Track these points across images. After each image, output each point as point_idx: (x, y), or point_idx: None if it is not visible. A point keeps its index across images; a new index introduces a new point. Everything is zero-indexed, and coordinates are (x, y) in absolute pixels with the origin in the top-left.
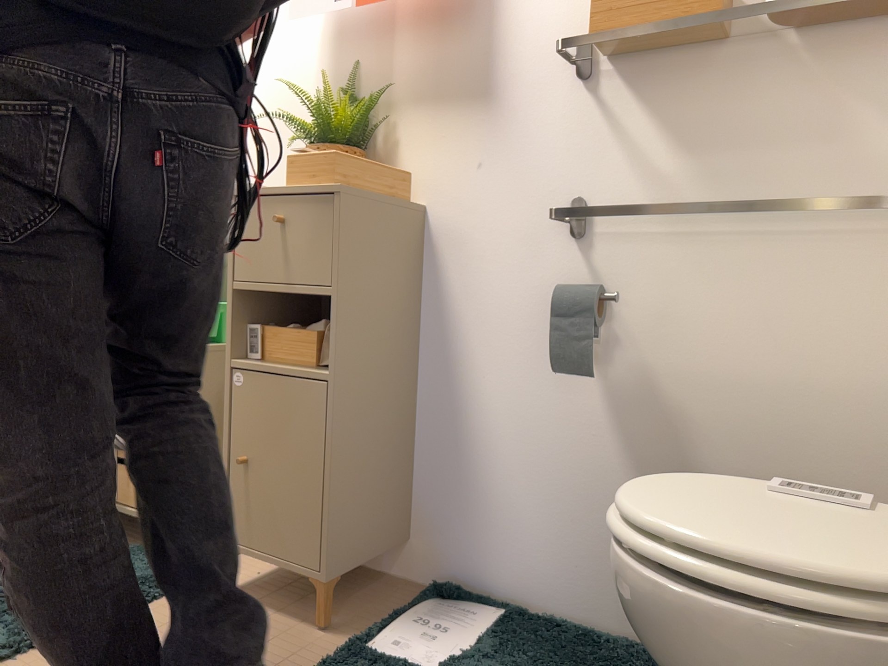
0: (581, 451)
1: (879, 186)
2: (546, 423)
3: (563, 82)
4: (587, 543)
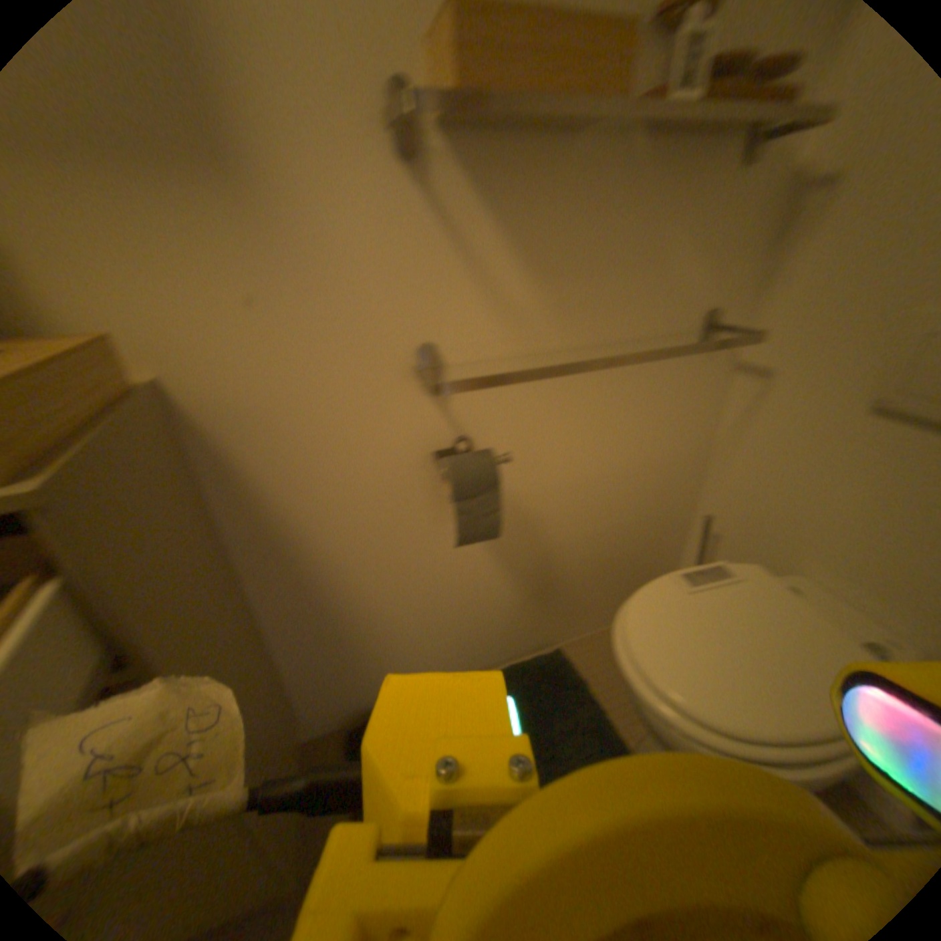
0: (469, 577)
1: (694, 308)
2: (434, 571)
3: (384, 149)
4: (482, 631)
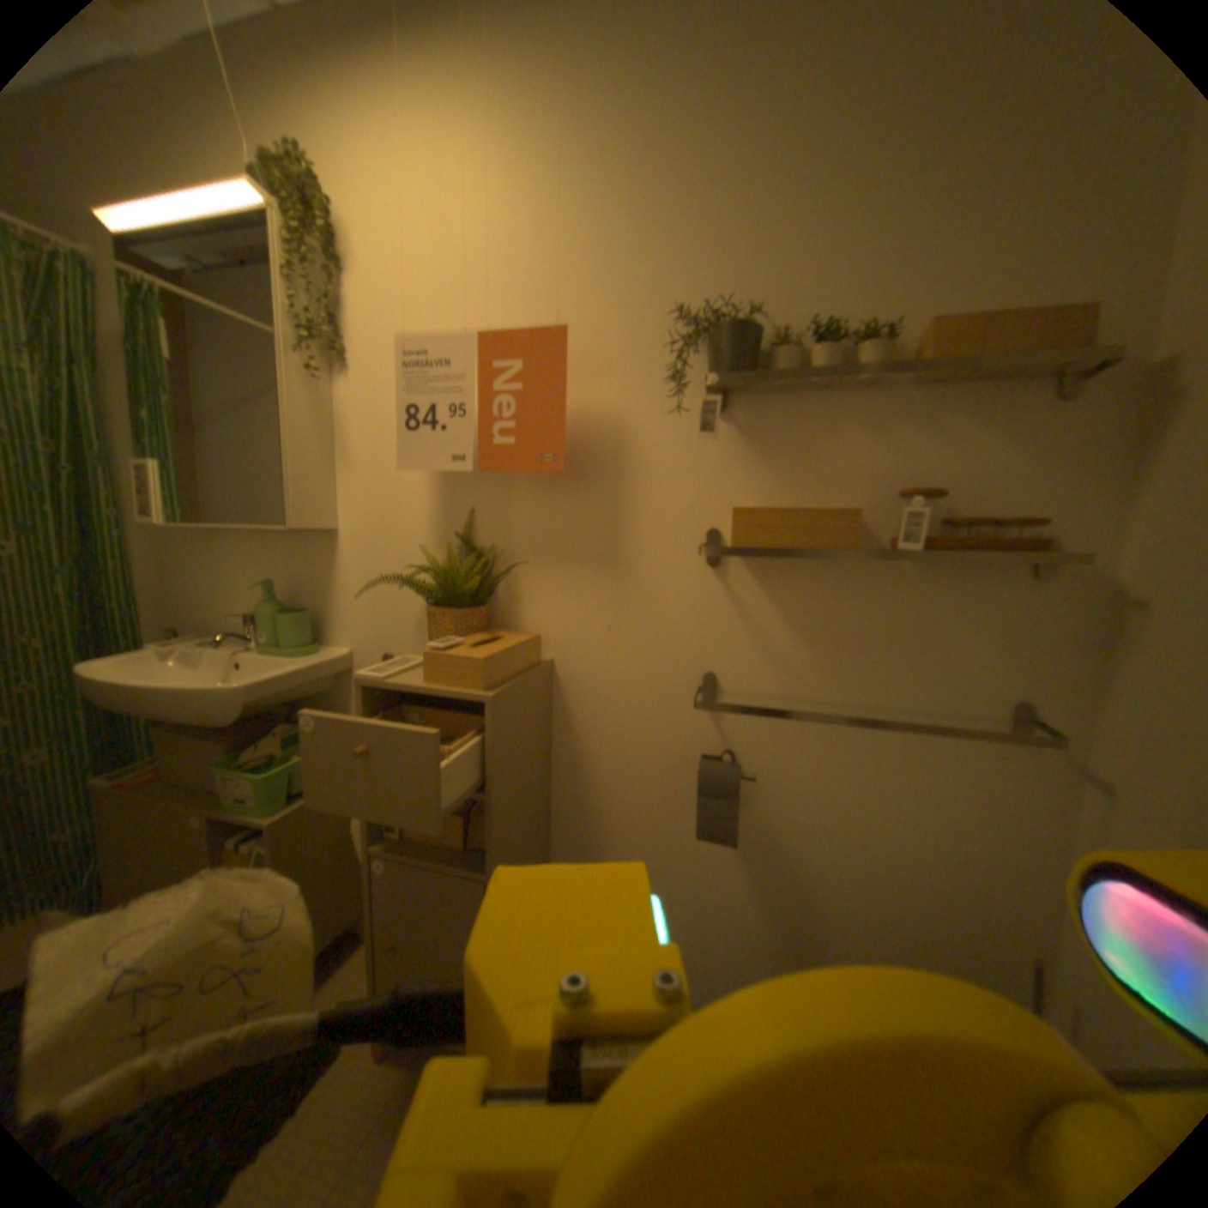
0: (715, 891)
1: (986, 696)
2: (682, 866)
3: (696, 561)
4: (722, 968)
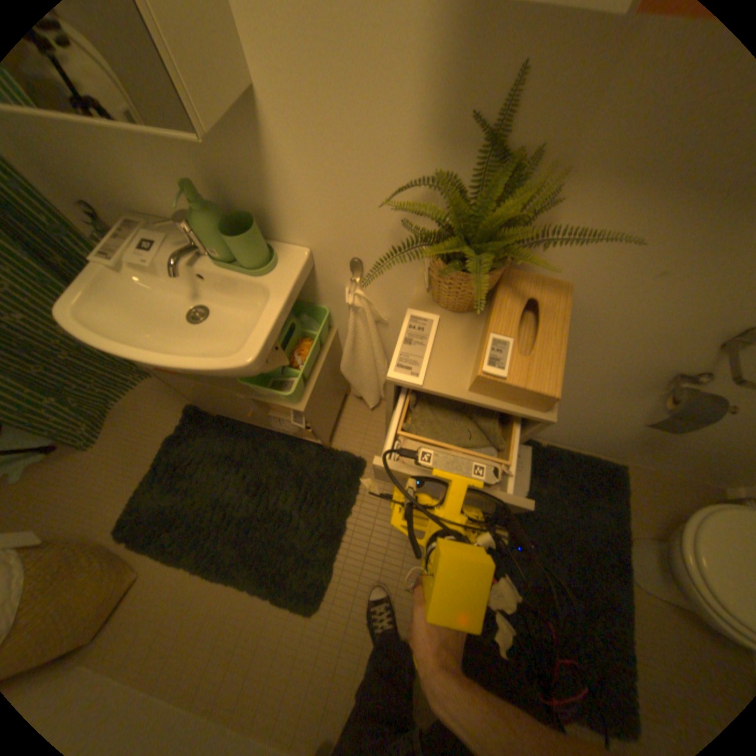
0: (614, 418)
1: None
2: (598, 408)
3: None
4: (590, 436)
